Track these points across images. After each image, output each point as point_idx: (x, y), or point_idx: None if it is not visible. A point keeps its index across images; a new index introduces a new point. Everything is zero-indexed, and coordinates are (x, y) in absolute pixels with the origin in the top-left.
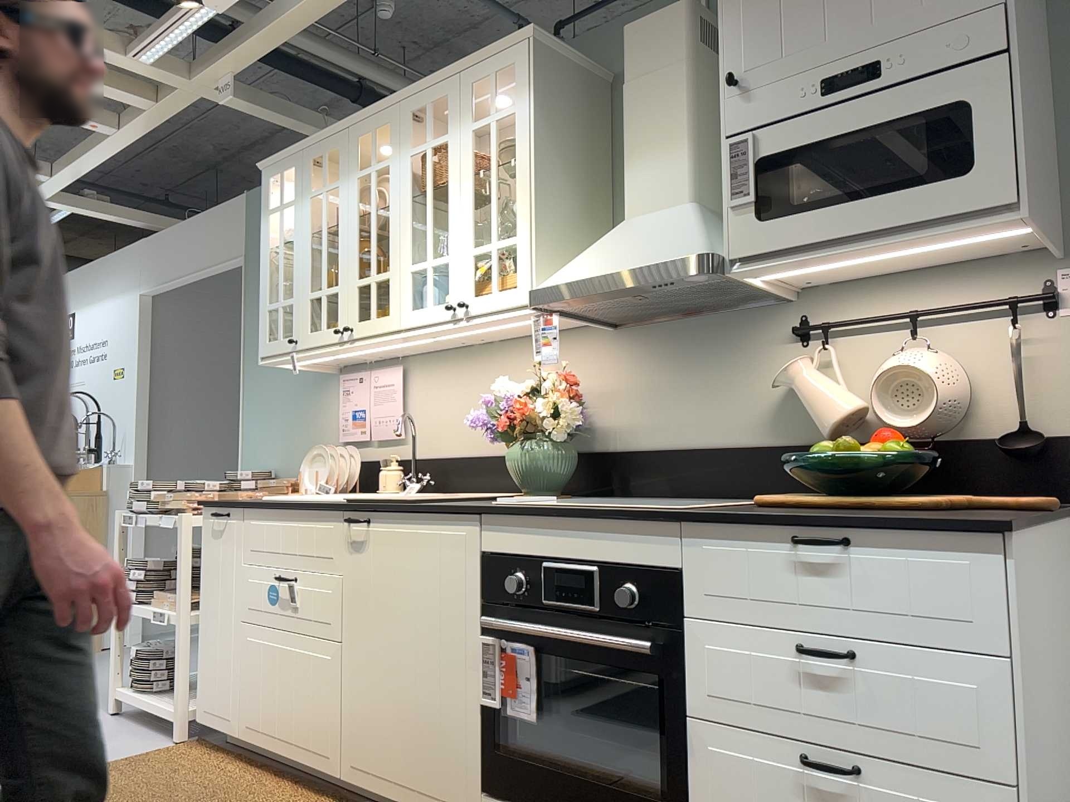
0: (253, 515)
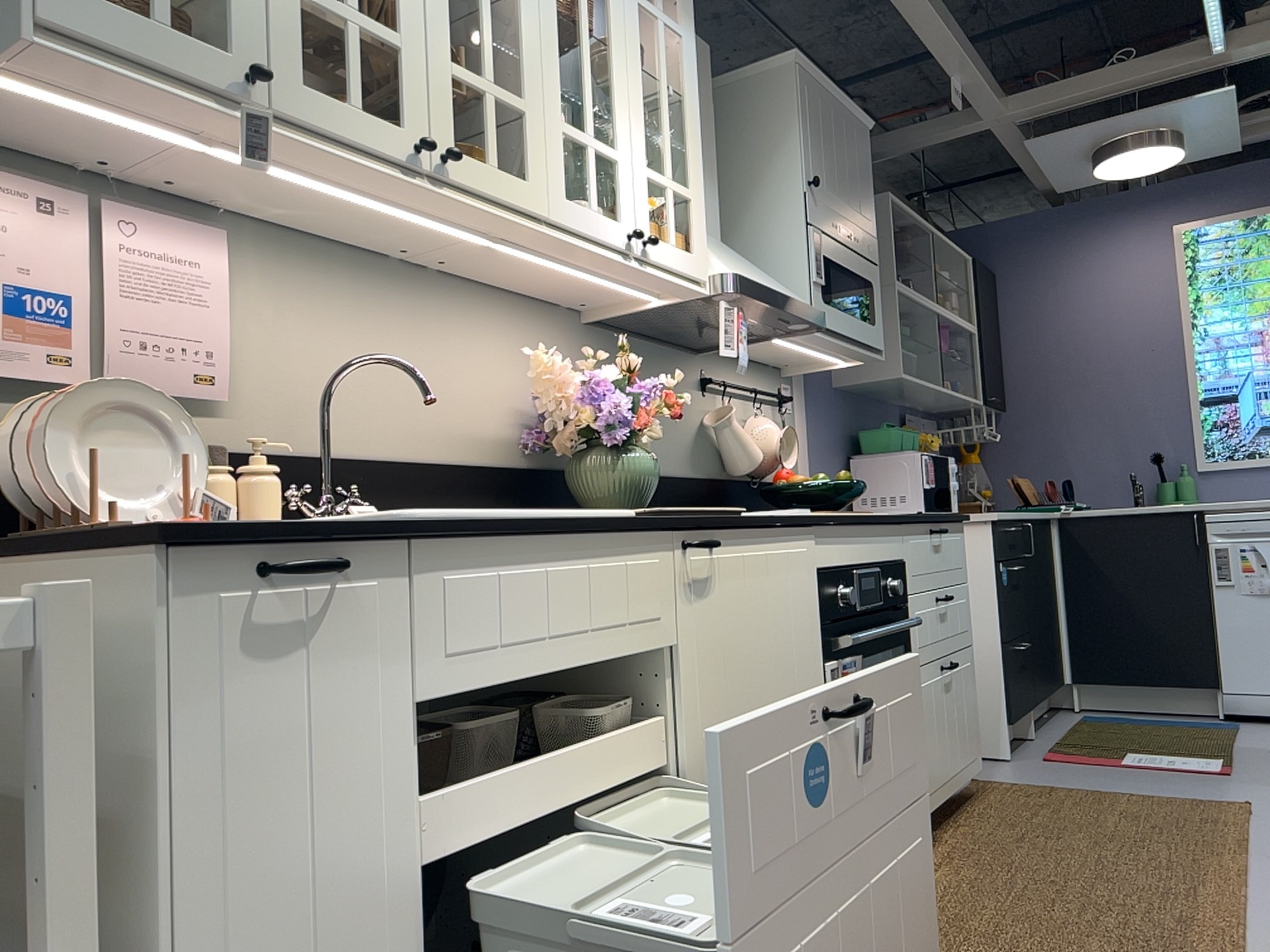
0: (446, 556)
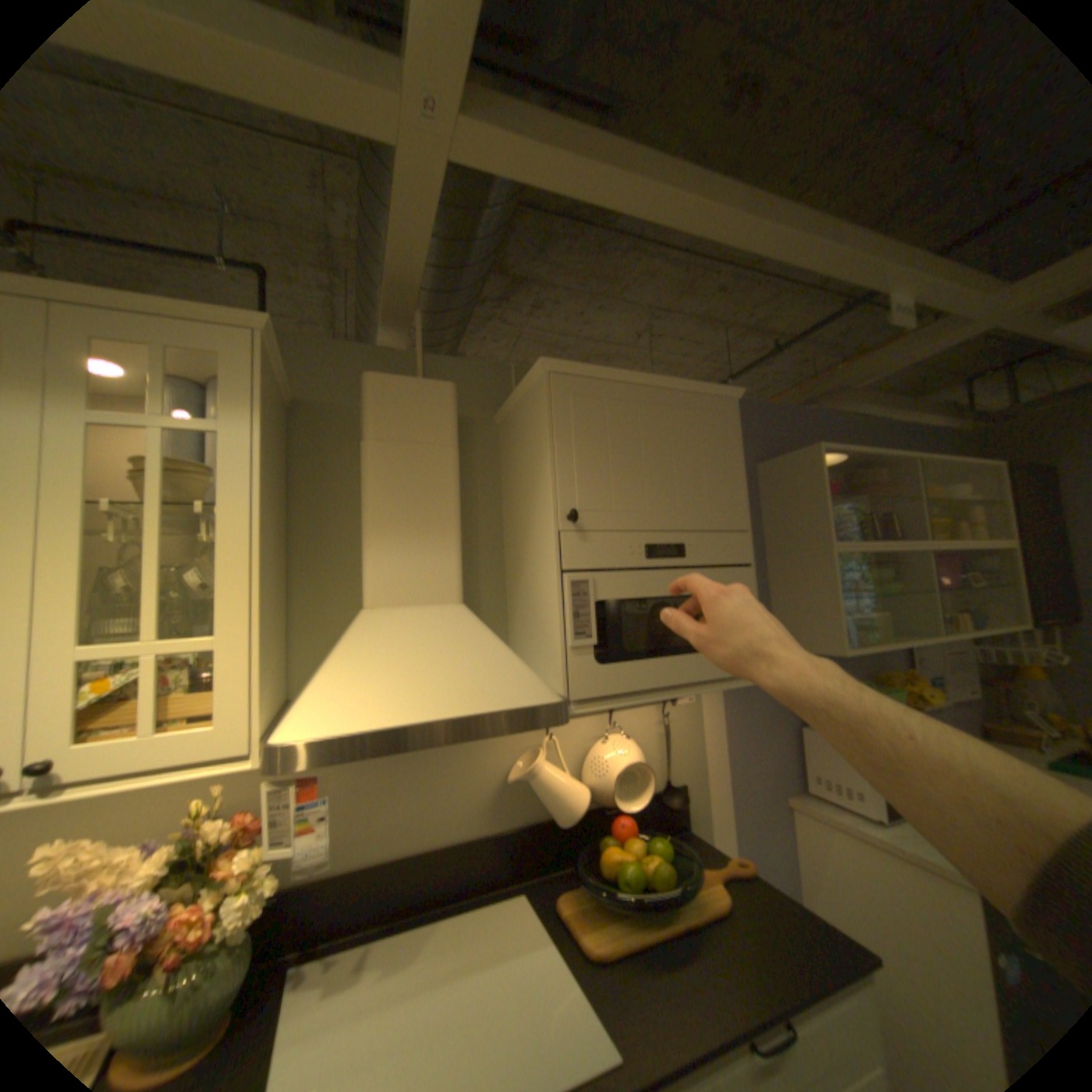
0: None
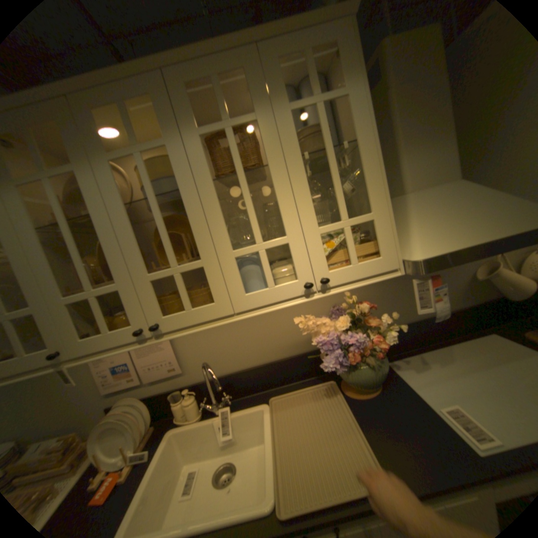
0: None
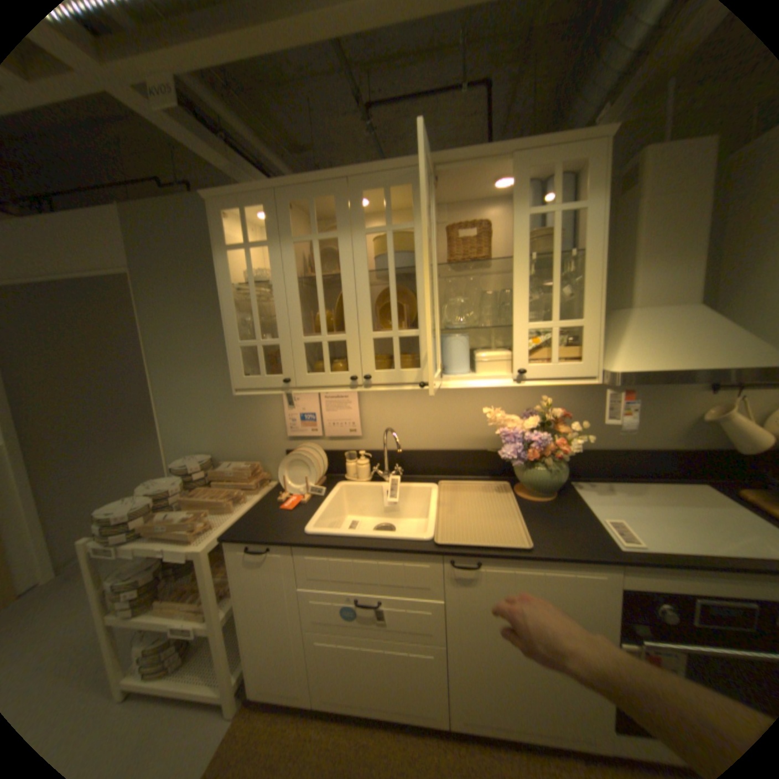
0: (308, 552)
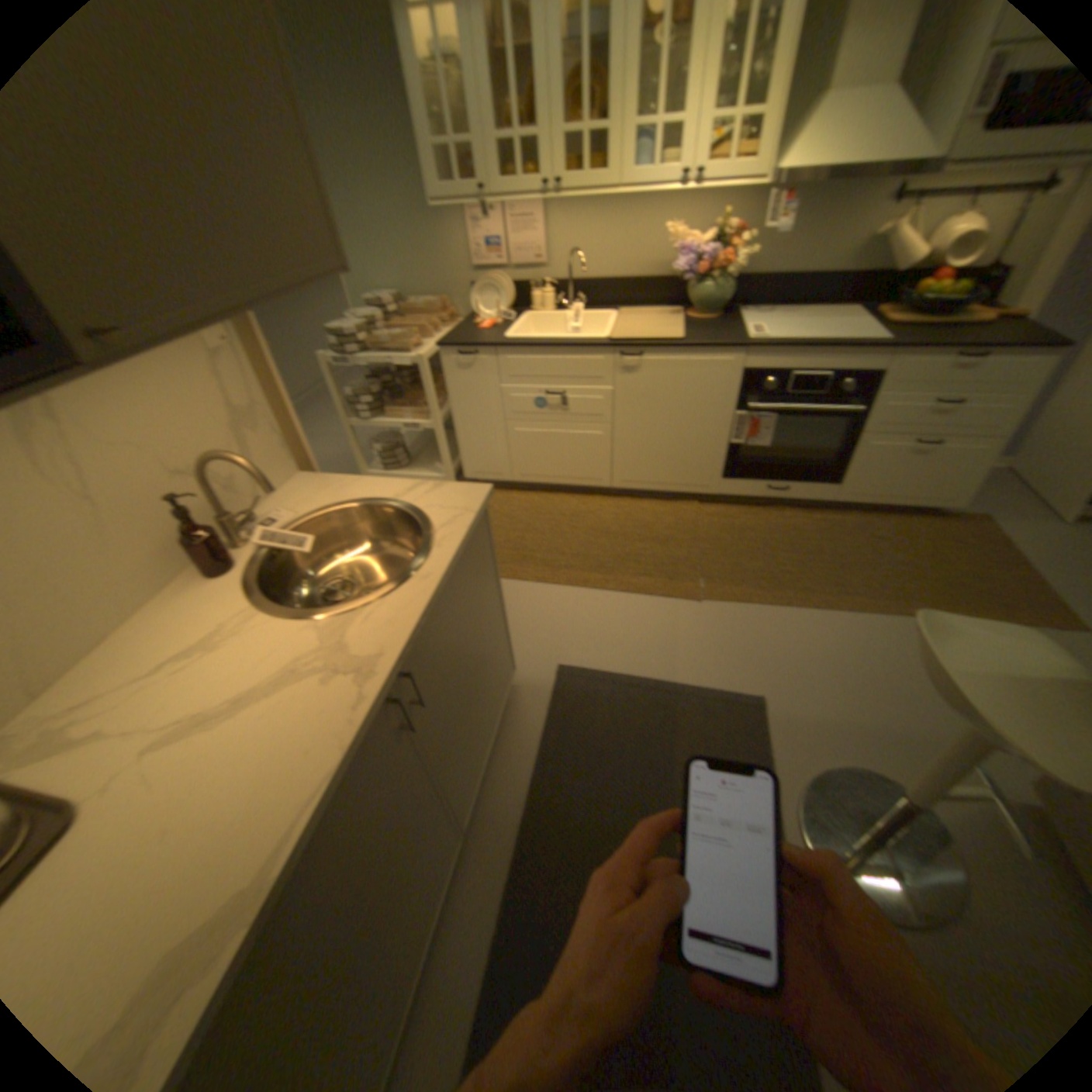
0: (508, 352)
